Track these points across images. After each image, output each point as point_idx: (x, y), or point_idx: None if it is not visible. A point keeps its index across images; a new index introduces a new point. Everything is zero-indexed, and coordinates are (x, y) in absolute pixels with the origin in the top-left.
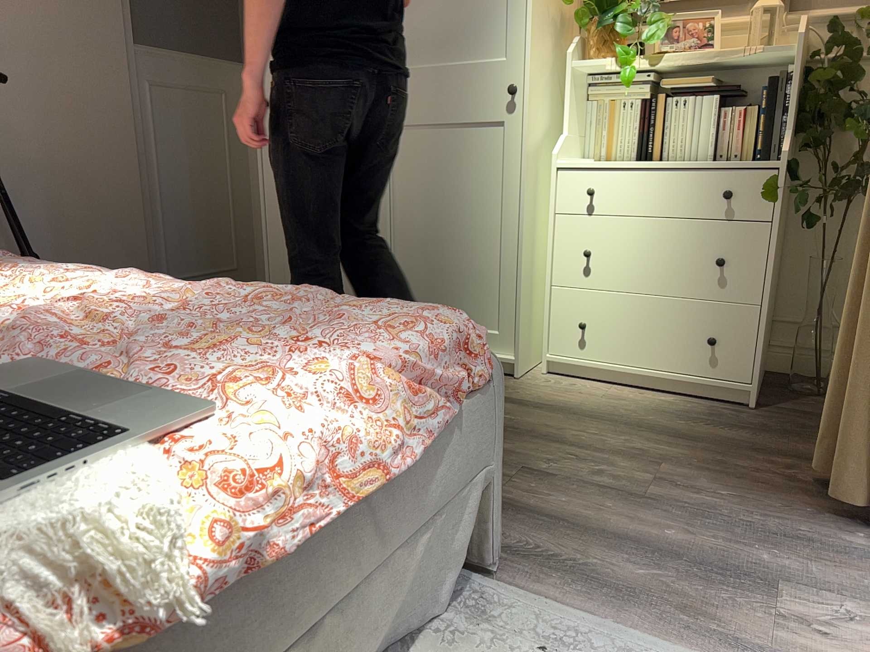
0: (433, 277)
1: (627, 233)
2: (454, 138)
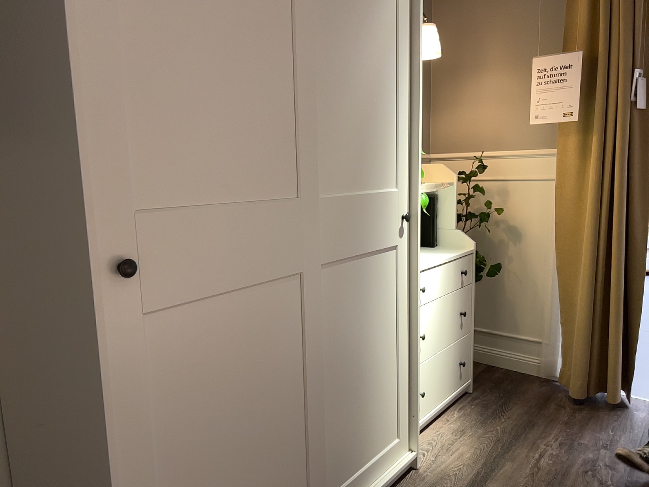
0: (353, 418)
1: (431, 310)
2: (366, 266)
